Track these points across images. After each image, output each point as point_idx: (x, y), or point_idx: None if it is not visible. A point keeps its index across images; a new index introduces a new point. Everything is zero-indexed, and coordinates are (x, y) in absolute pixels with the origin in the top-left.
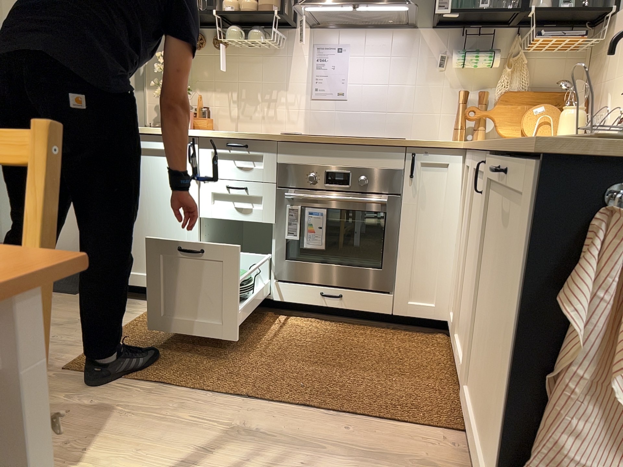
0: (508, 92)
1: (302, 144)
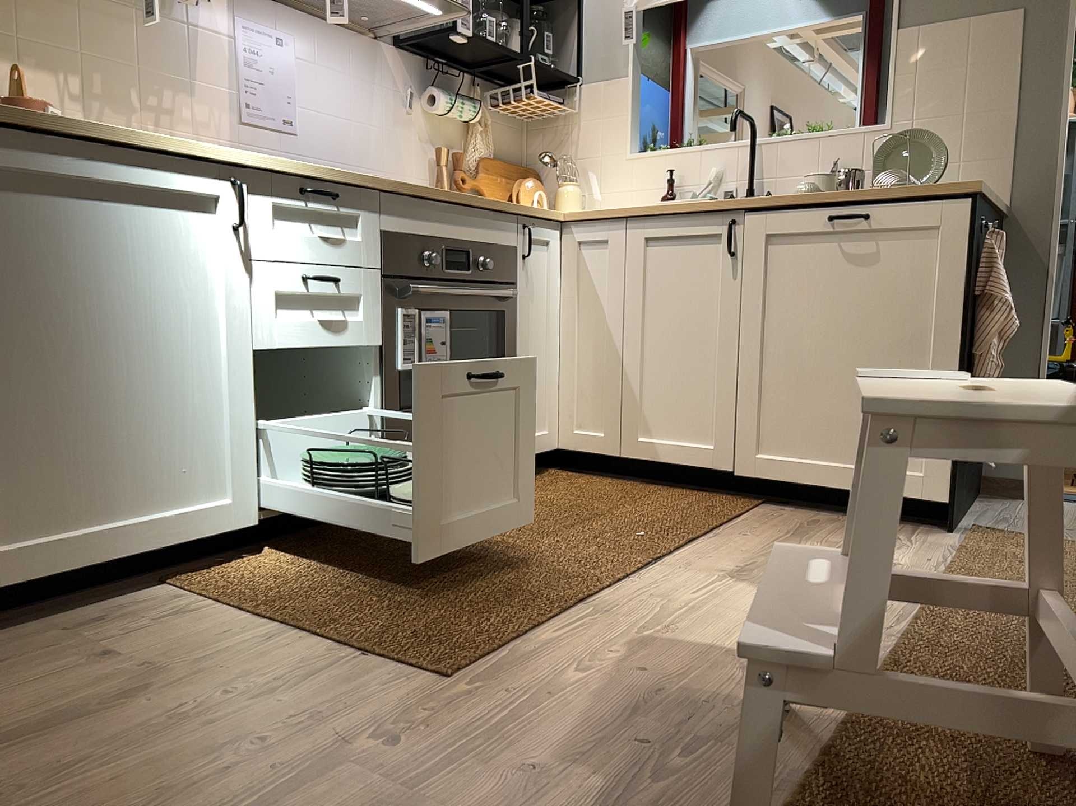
0: (484, 156)
1: (415, 197)
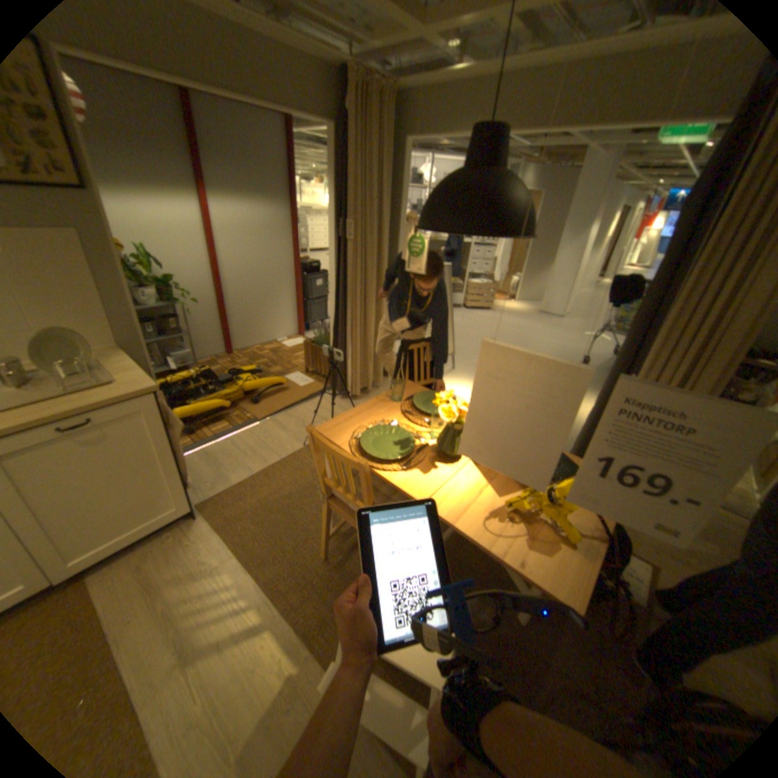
0: None
1: None
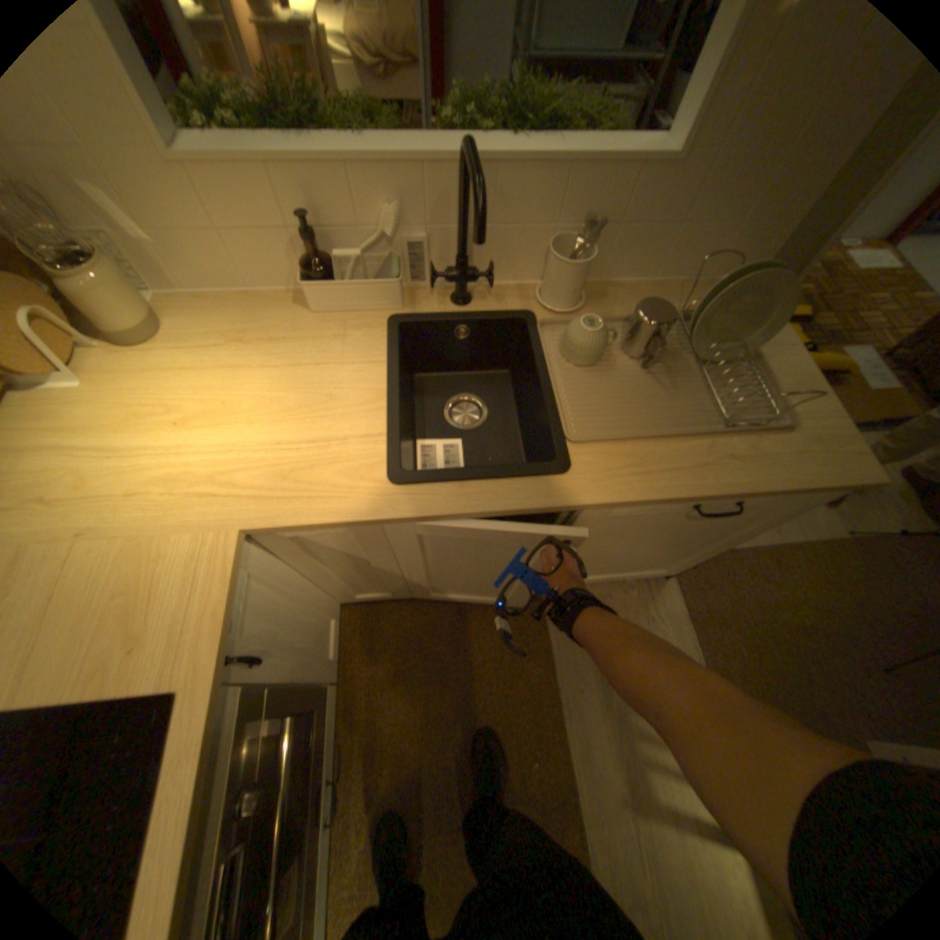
0: None
1: None
